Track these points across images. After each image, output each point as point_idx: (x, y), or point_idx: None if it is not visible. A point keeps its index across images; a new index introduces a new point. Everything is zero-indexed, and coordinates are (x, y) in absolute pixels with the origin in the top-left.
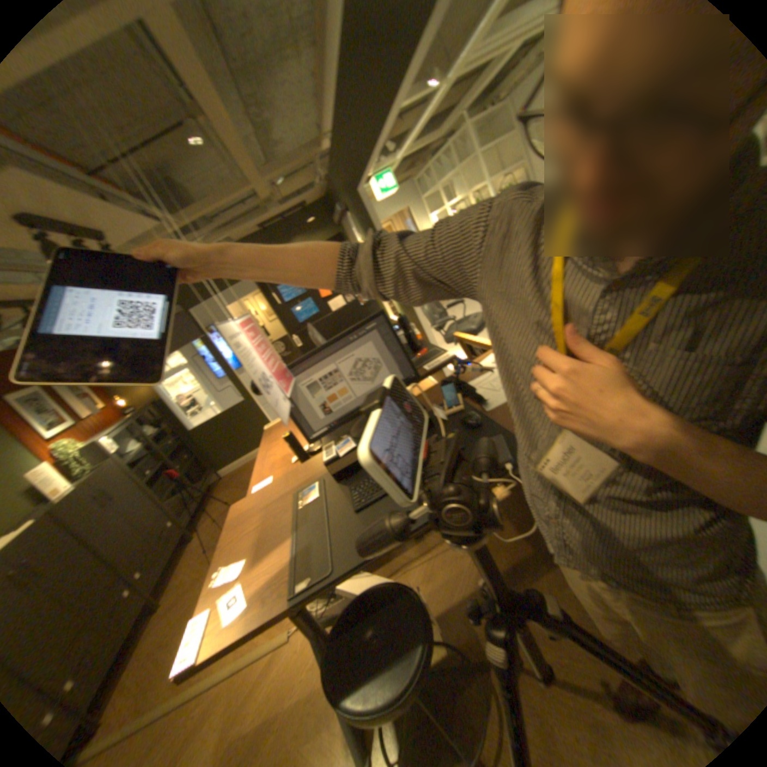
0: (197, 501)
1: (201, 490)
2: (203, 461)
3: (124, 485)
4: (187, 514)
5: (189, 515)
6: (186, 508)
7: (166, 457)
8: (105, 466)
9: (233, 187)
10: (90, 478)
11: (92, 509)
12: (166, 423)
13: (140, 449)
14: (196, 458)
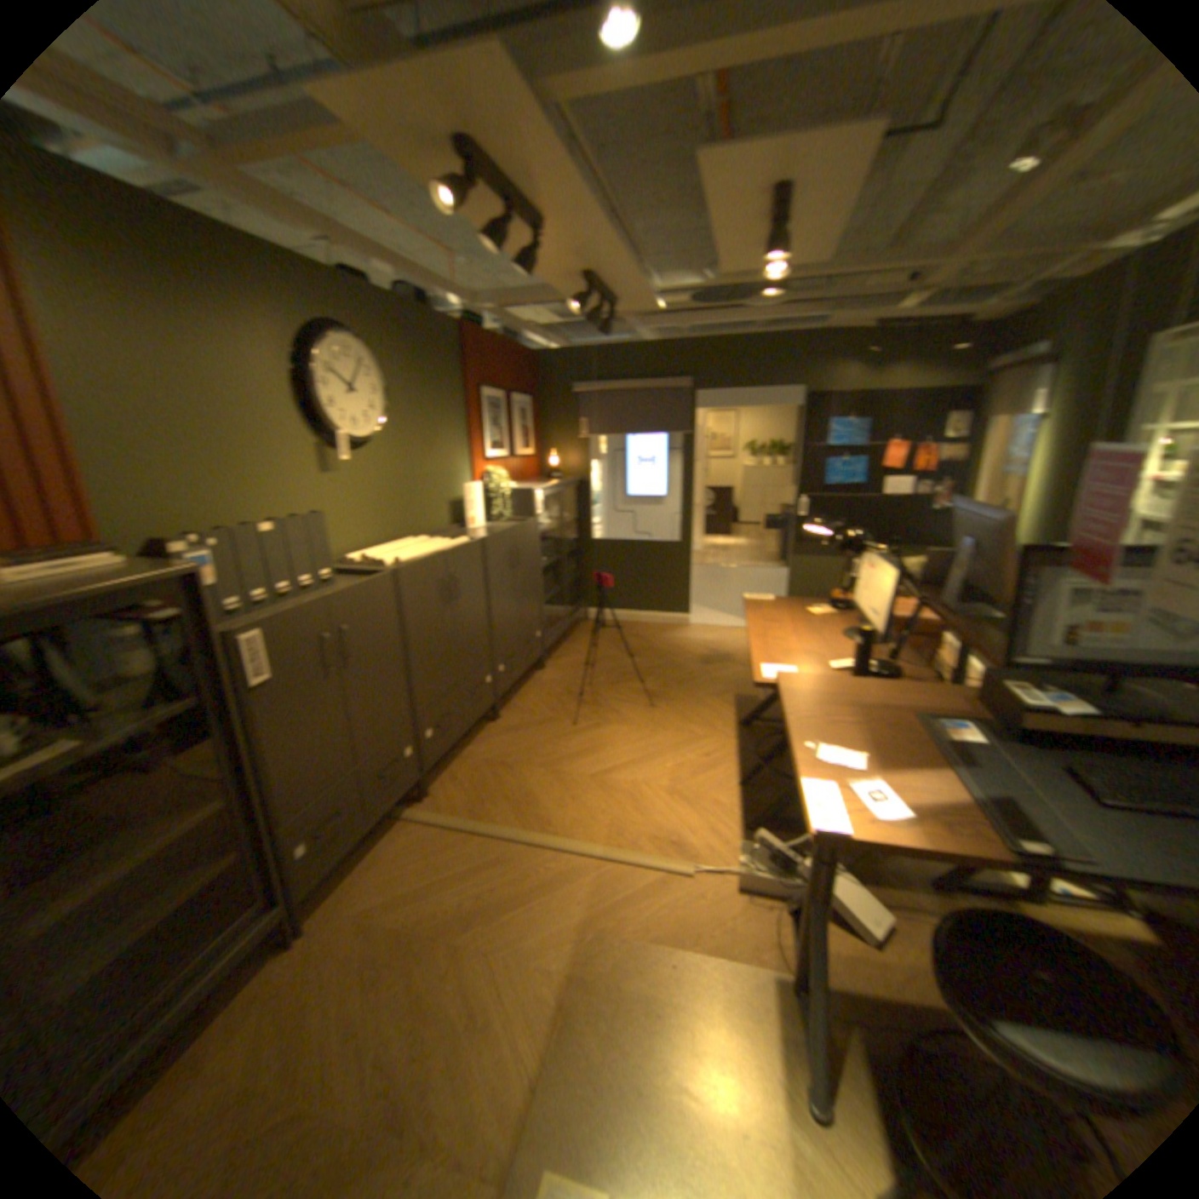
0: (564, 628)
1: (570, 619)
2: (584, 586)
3: (531, 559)
4: (553, 636)
5: (553, 639)
6: (554, 628)
7: (563, 555)
8: (529, 524)
9: (924, 251)
10: (516, 529)
11: (505, 564)
12: (579, 515)
13: (551, 529)
14: (581, 577)
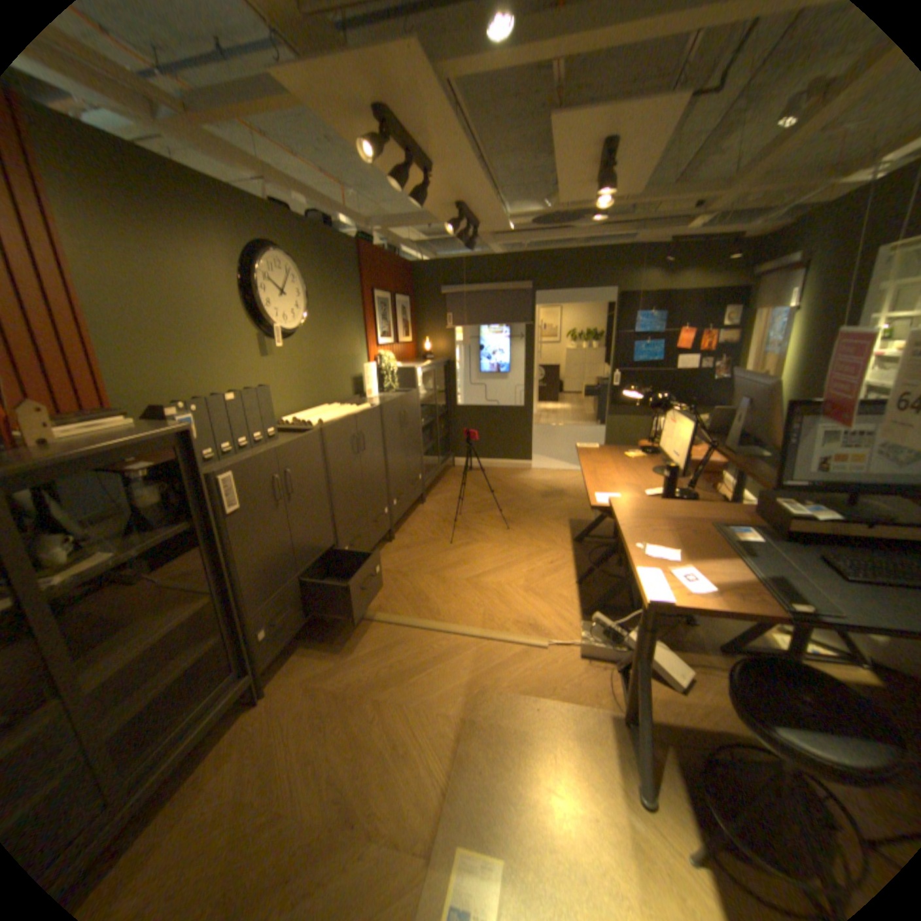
0: (439, 472)
1: (443, 466)
2: (452, 441)
3: (415, 420)
4: (431, 479)
5: (432, 481)
6: (432, 472)
7: (438, 418)
8: (414, 394)
9: (710, 185)
10: (405, 397)
11: (398, 424)
12: (448, 387)
13: (429, 397)
14: (450, 434)
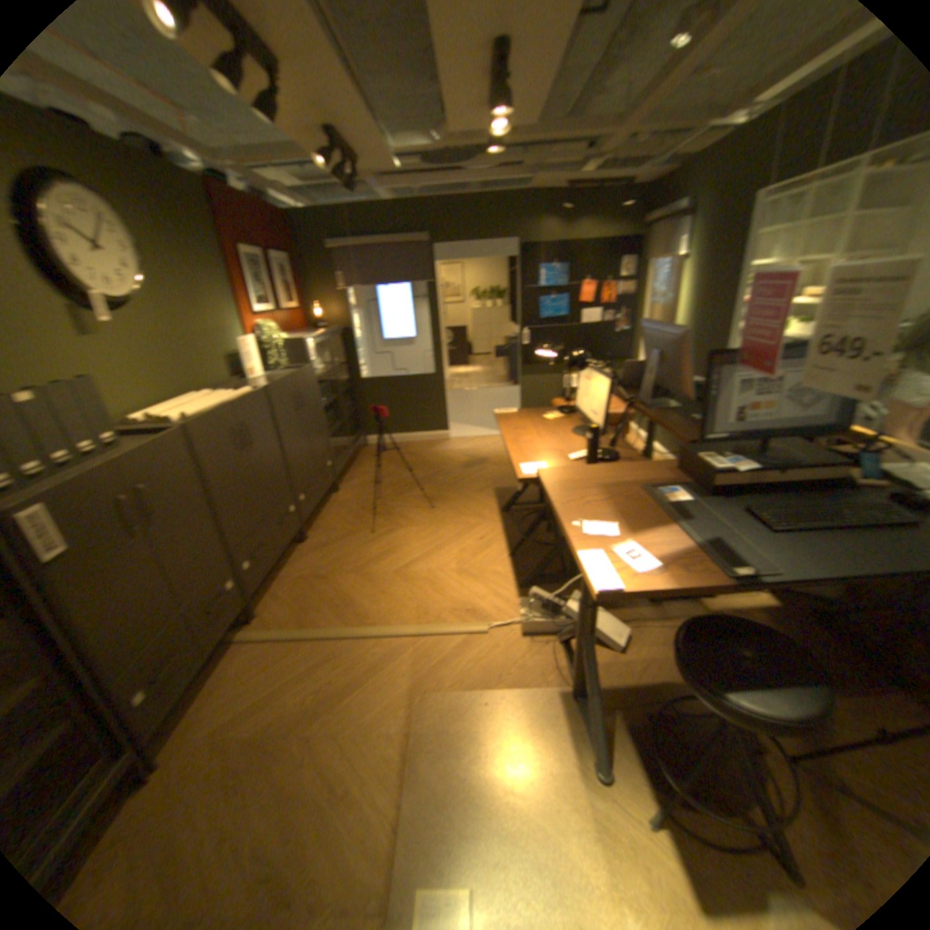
0: (349, 455)
1: (353, 447)
2: (360, 419)
3: (312, 400)
4: (341, 464)
5: (341, 466)
6: (340, 456)
7: (339, 394)
8: (305, 370)
9: (602, 122)
10: (295, 375)
11: (290, 408)
12: (347, 358)
13: (325, 372)
14: (356, 411)
